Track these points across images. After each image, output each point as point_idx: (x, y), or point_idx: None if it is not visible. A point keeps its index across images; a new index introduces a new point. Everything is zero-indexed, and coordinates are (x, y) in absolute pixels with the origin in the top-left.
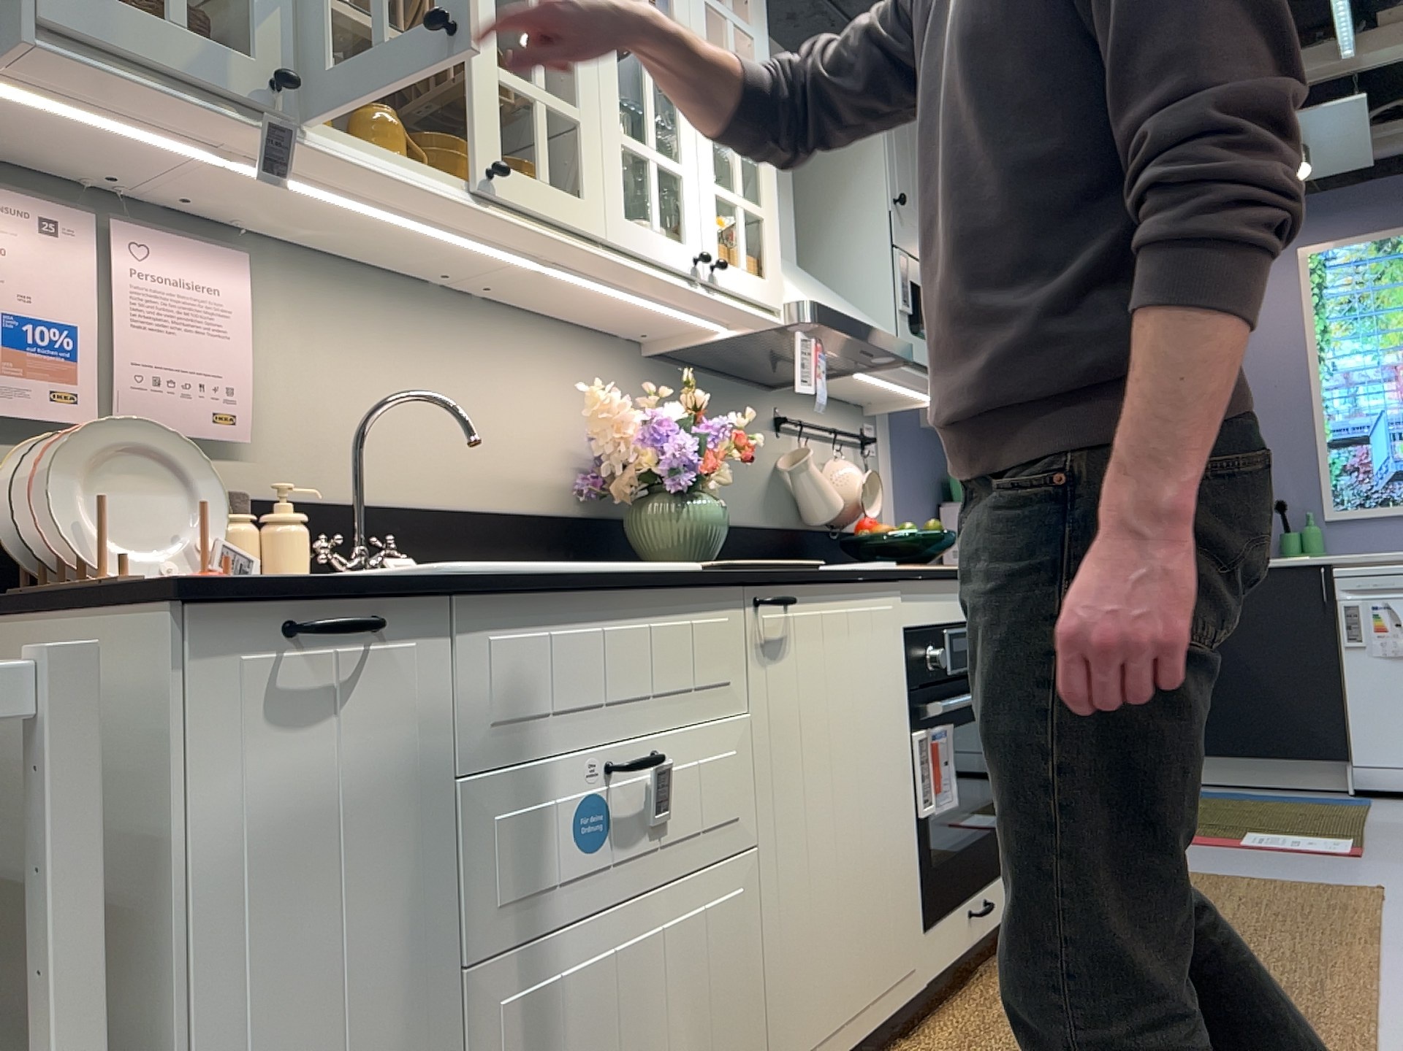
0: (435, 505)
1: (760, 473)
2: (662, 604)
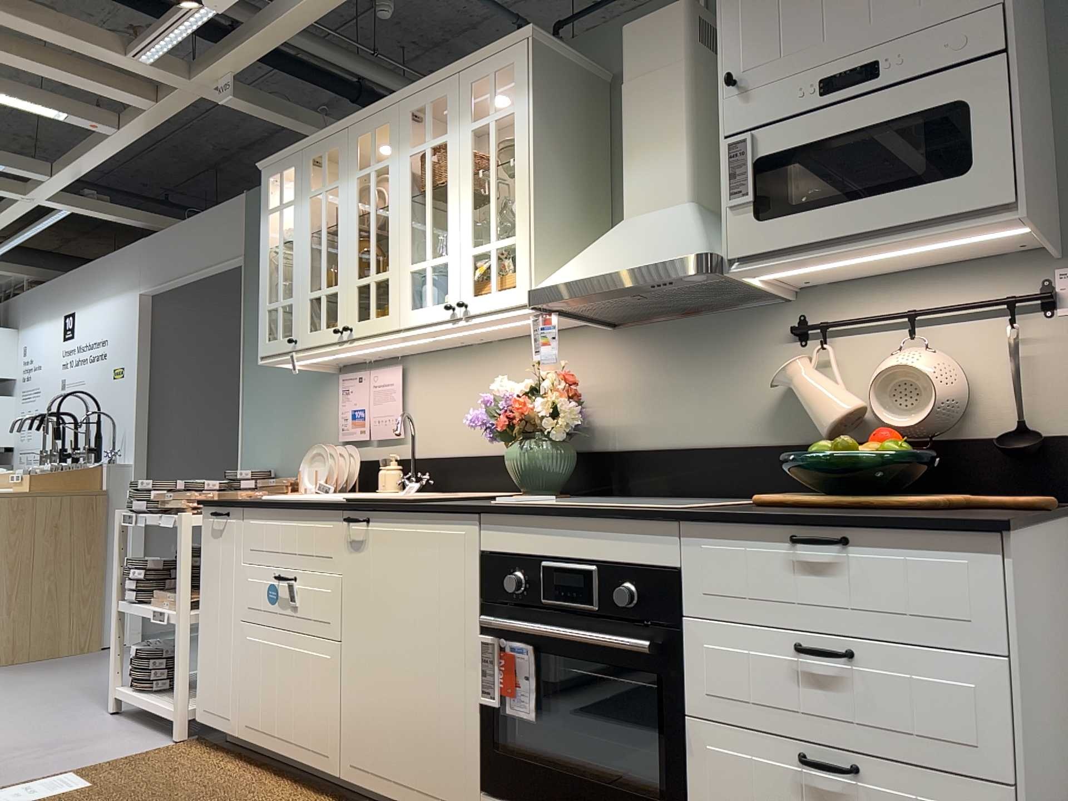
0: (469, 454)
1: (758, 391)
2: (303, 515)
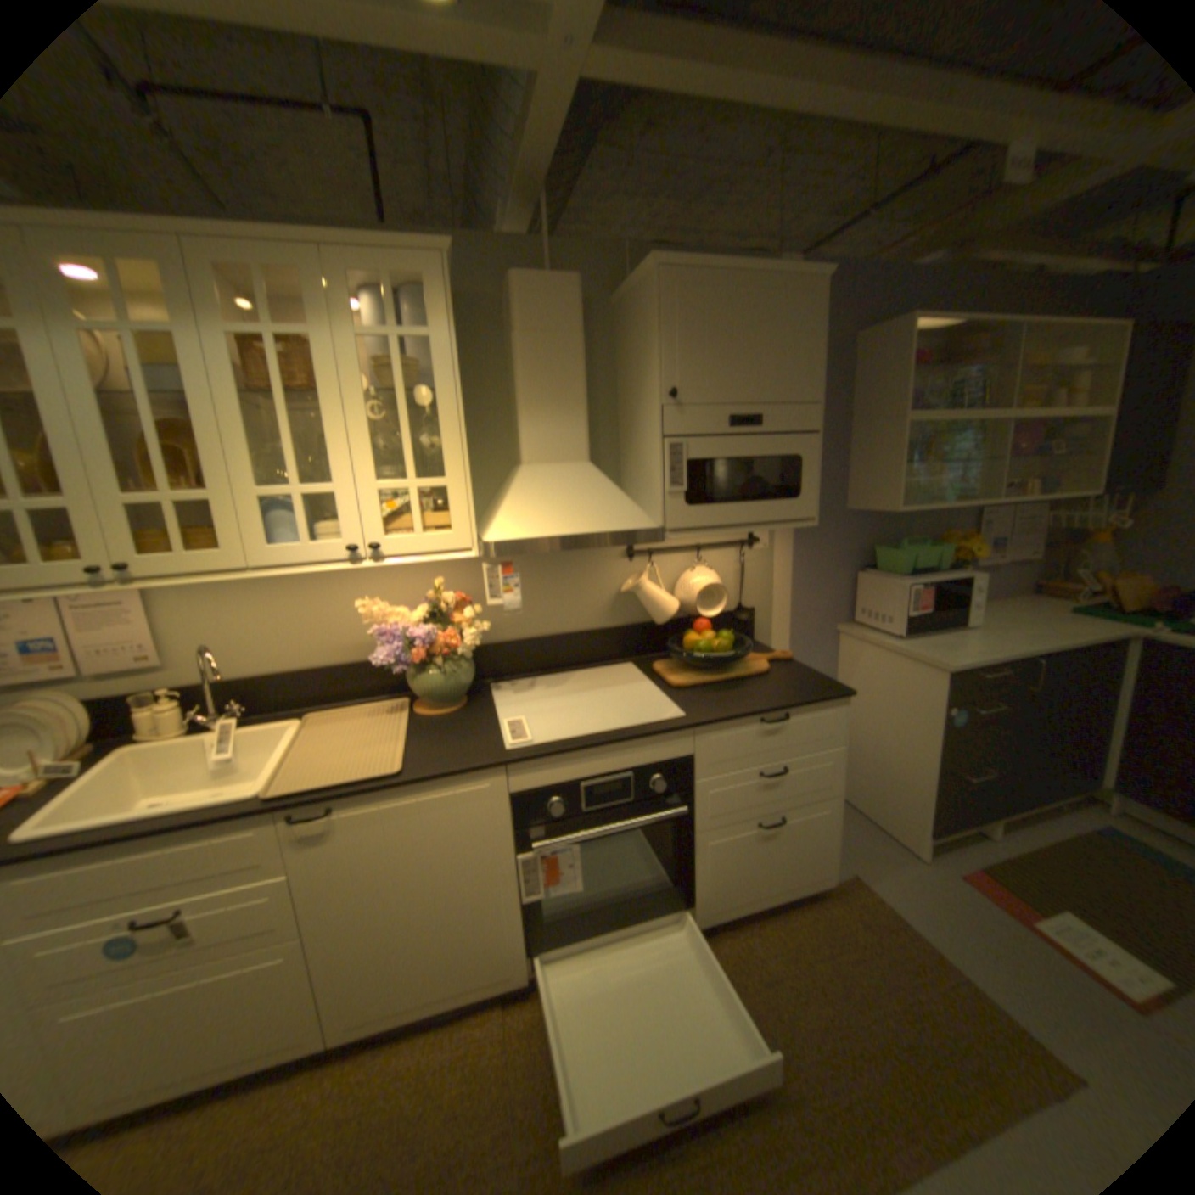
0: (293, 668)
1: (602, 592)
2: (178, 838)
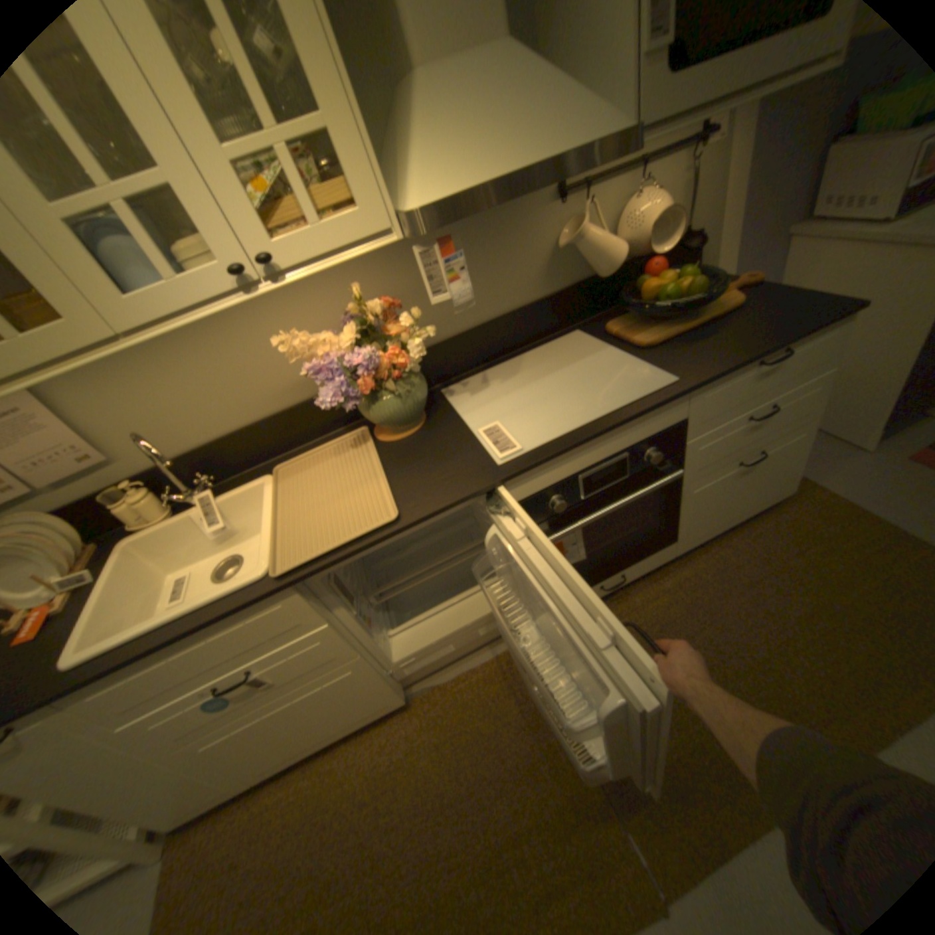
0: (240, 427)
1: (536, 254)
2: (214, 629)
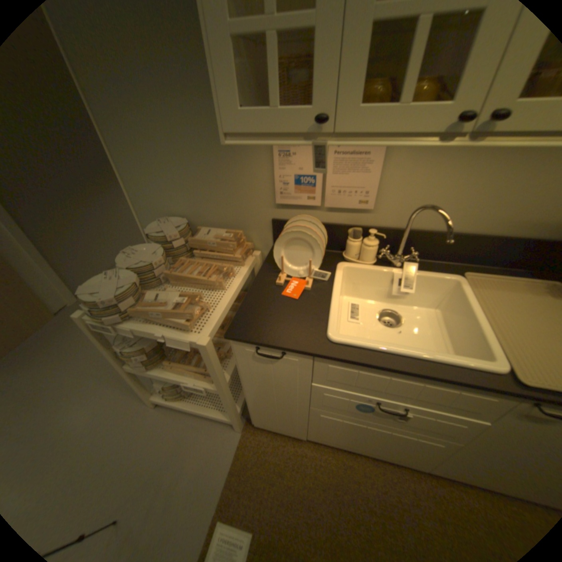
0: (463, 232)
1: None
2: (442, 384)
